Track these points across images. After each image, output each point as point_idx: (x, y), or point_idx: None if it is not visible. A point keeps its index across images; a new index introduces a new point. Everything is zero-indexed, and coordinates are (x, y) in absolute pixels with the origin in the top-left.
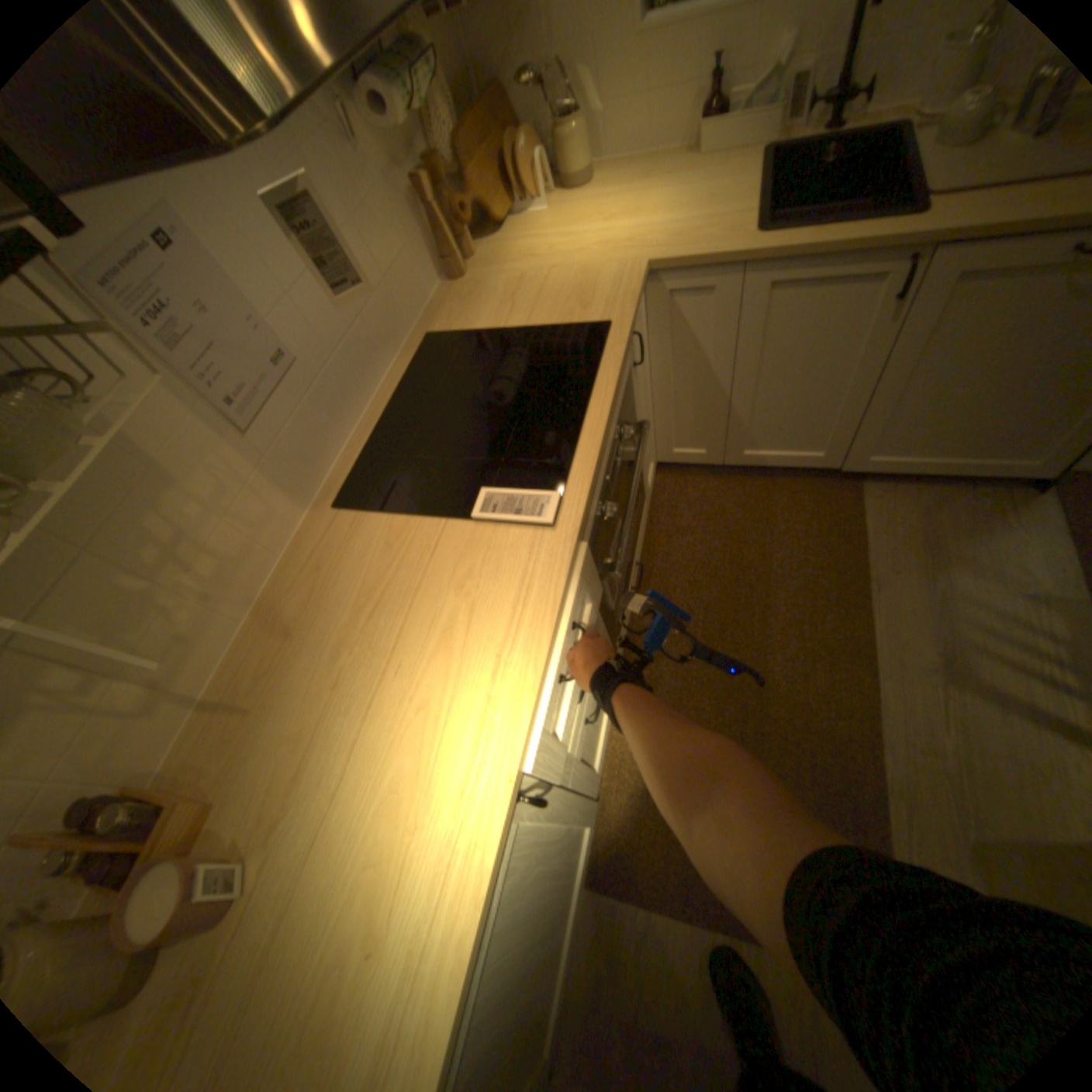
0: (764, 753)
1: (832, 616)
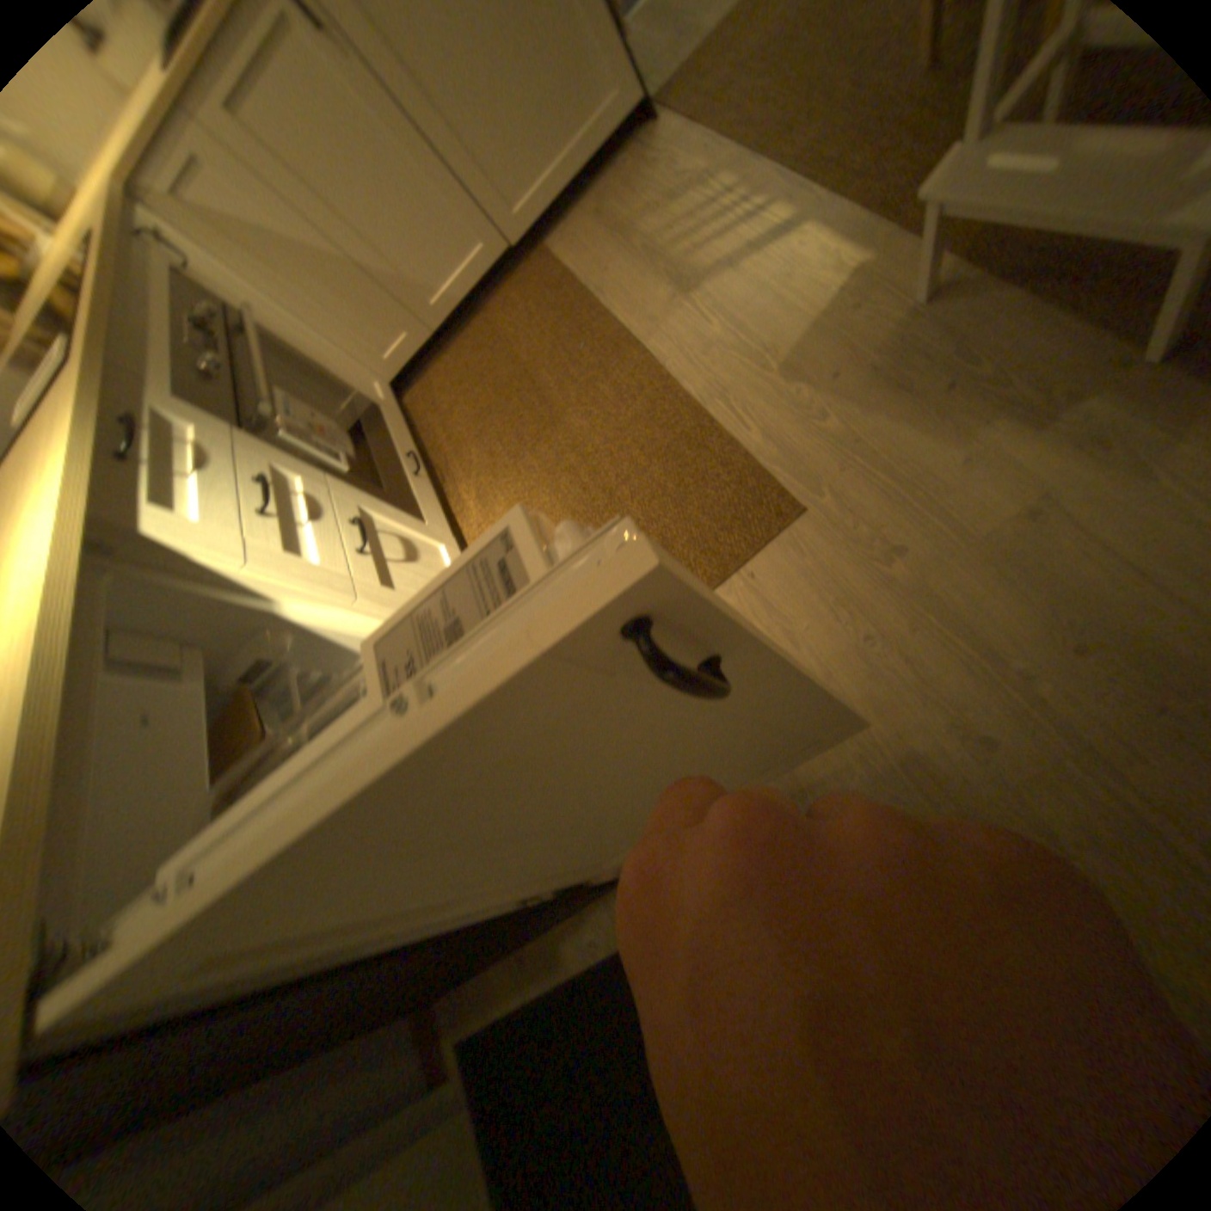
0: (604, 480)
1: (583, 344)
